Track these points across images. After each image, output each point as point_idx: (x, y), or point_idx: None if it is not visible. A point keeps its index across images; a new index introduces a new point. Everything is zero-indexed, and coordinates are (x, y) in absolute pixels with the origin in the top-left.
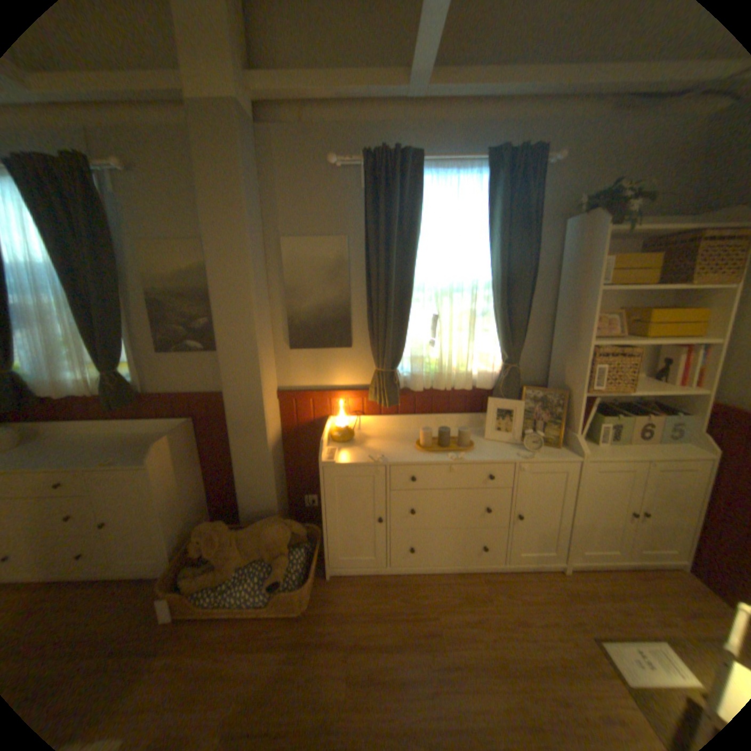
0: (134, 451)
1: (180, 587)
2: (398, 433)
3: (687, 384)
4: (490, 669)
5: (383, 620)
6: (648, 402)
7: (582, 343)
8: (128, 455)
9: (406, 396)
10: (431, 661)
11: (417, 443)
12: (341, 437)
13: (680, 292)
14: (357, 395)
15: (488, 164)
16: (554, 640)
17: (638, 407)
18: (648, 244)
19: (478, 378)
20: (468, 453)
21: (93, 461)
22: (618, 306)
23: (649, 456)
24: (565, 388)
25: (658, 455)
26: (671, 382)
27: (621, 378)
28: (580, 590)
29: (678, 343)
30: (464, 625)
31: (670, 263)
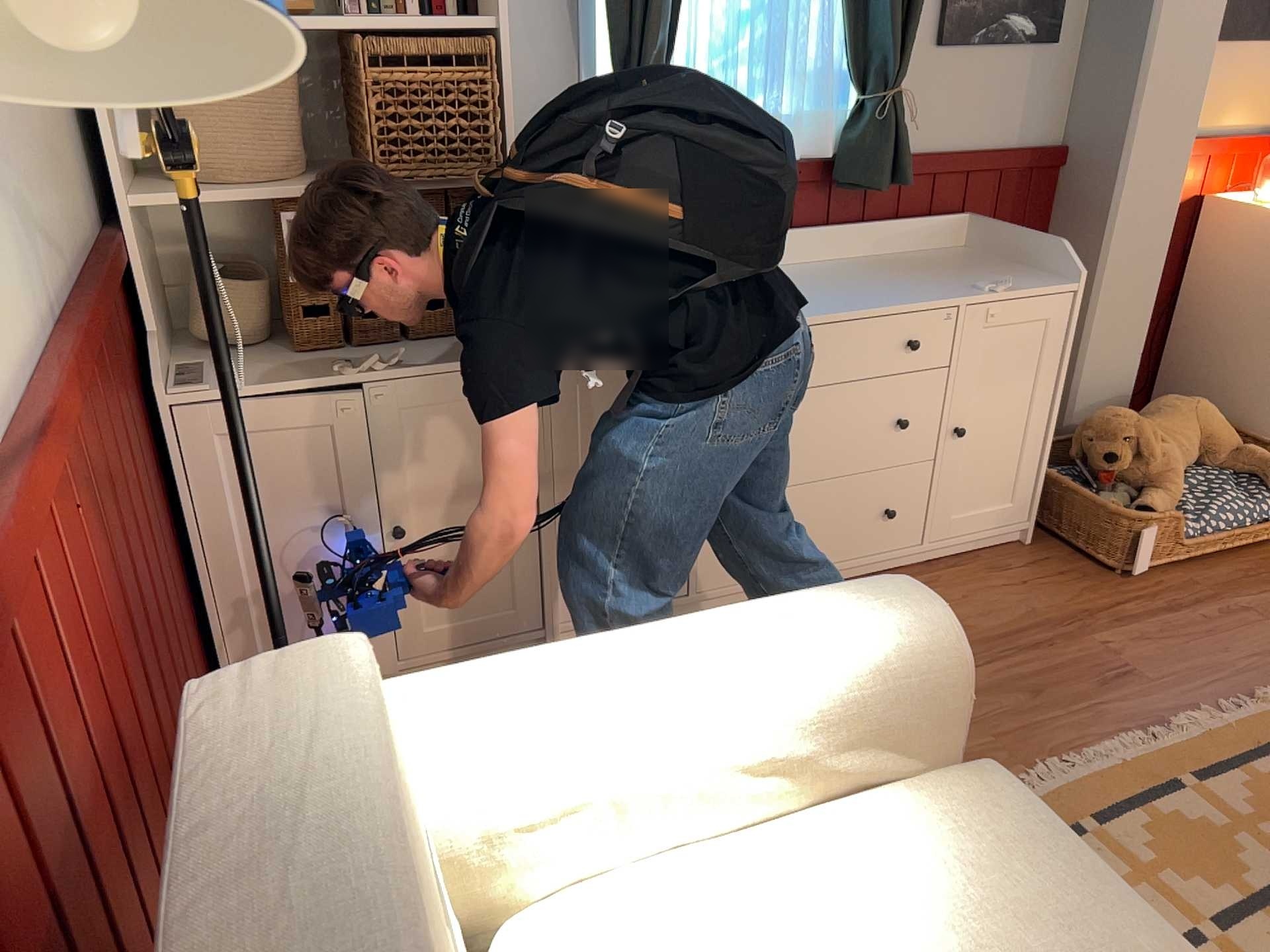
0: (964, 272)
1: (1136, 513)
2: None
3: None
4: None
5: None
6: None
7: None
8: (978, 277)
9: None
10: None
11: None
12: None
13: None
14: (1264, 143)
15: None
16: None
17: None
18: None
19: None
20: None
21: (943, 288)
22: None
23: None
24: None
25: None
26: None
27: None
28: None
29: None
30: None
31: None
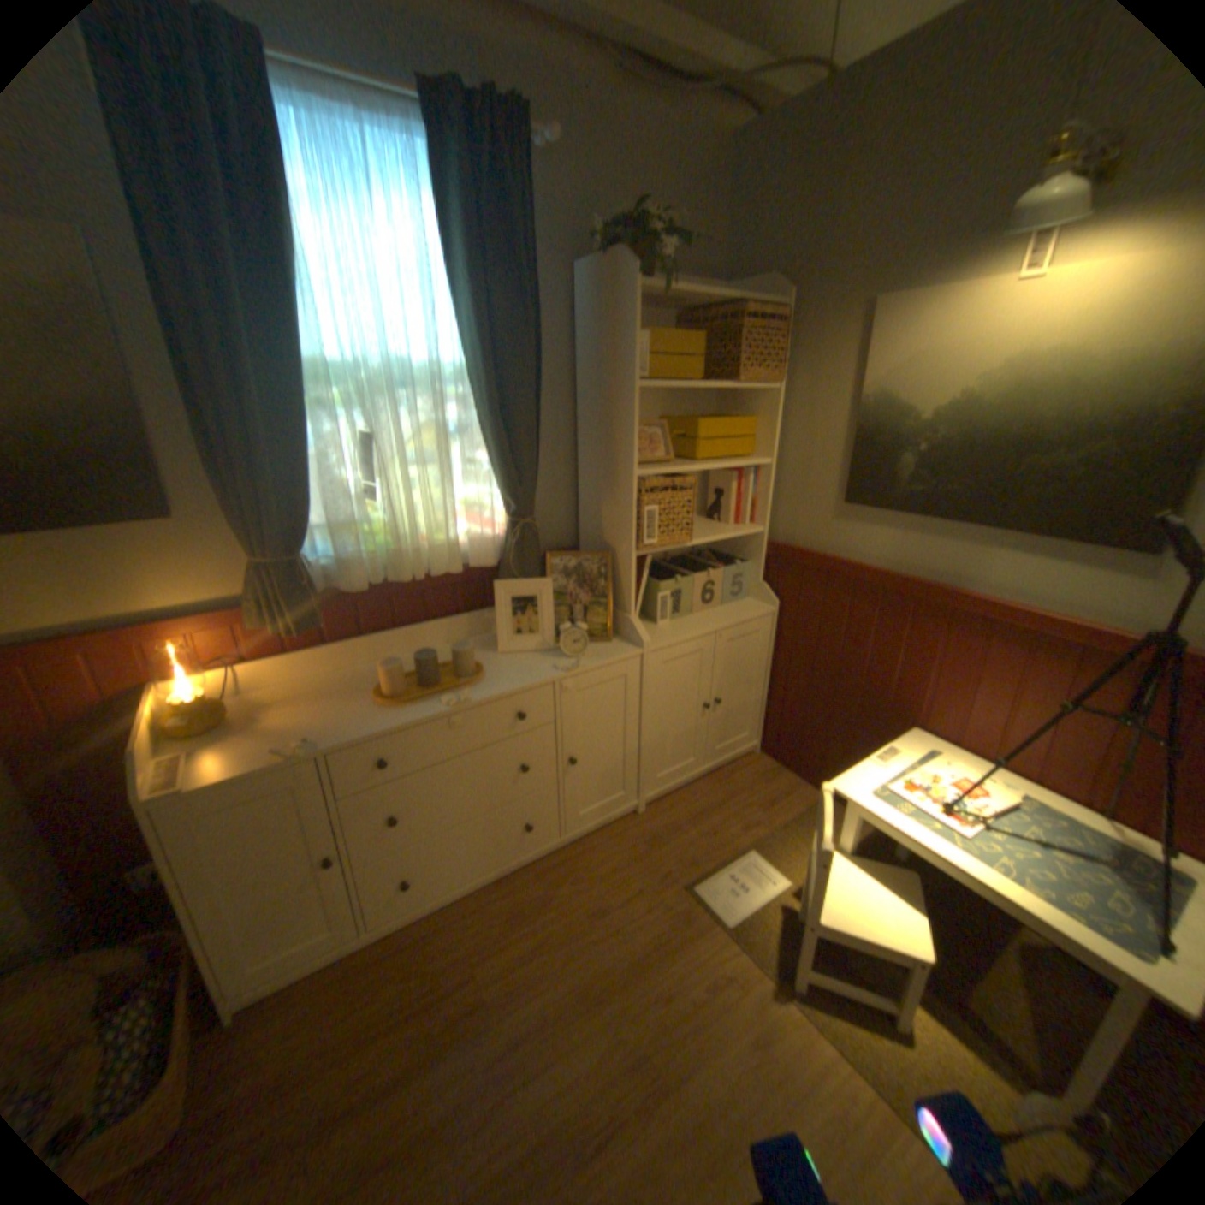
0: None
1: None
2: (332, 682)
3: (740, 522)
4: (565, 1014)
5: (370, 1040)
6: (700, 551)
7: (621, 475)
8: None
9: (335, 605)
10: (472, 1059)
11: (375, 693)
12: (189, 727)
13: (721, 395)
14: (214, 623)
15: (421, 116)
16: (640, 917)
17: (691, 561)
18: (682, 320)
19: (470, 549)
20: (476, 687)
21: None
22: (656, 416)
23: (713, 626)
24: (604, 548)
25: (721, 622)
26: (724, 521)
27: (672, 523)
28: (657, 828)
29: (729, 467)
30: (515, 965)
31: (712, 351)
